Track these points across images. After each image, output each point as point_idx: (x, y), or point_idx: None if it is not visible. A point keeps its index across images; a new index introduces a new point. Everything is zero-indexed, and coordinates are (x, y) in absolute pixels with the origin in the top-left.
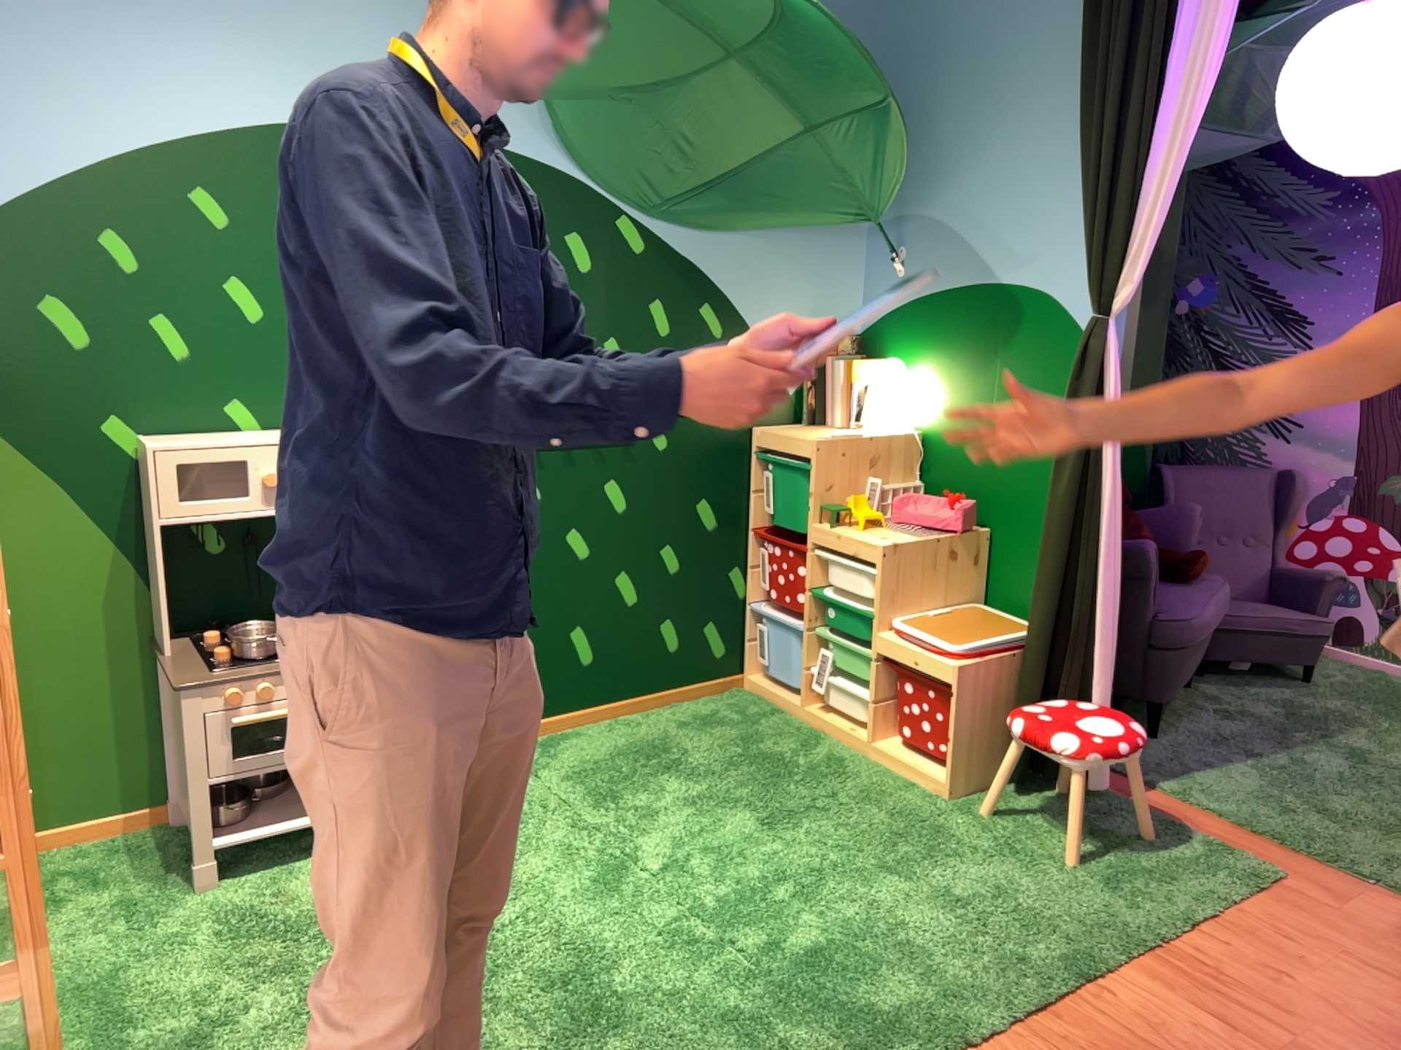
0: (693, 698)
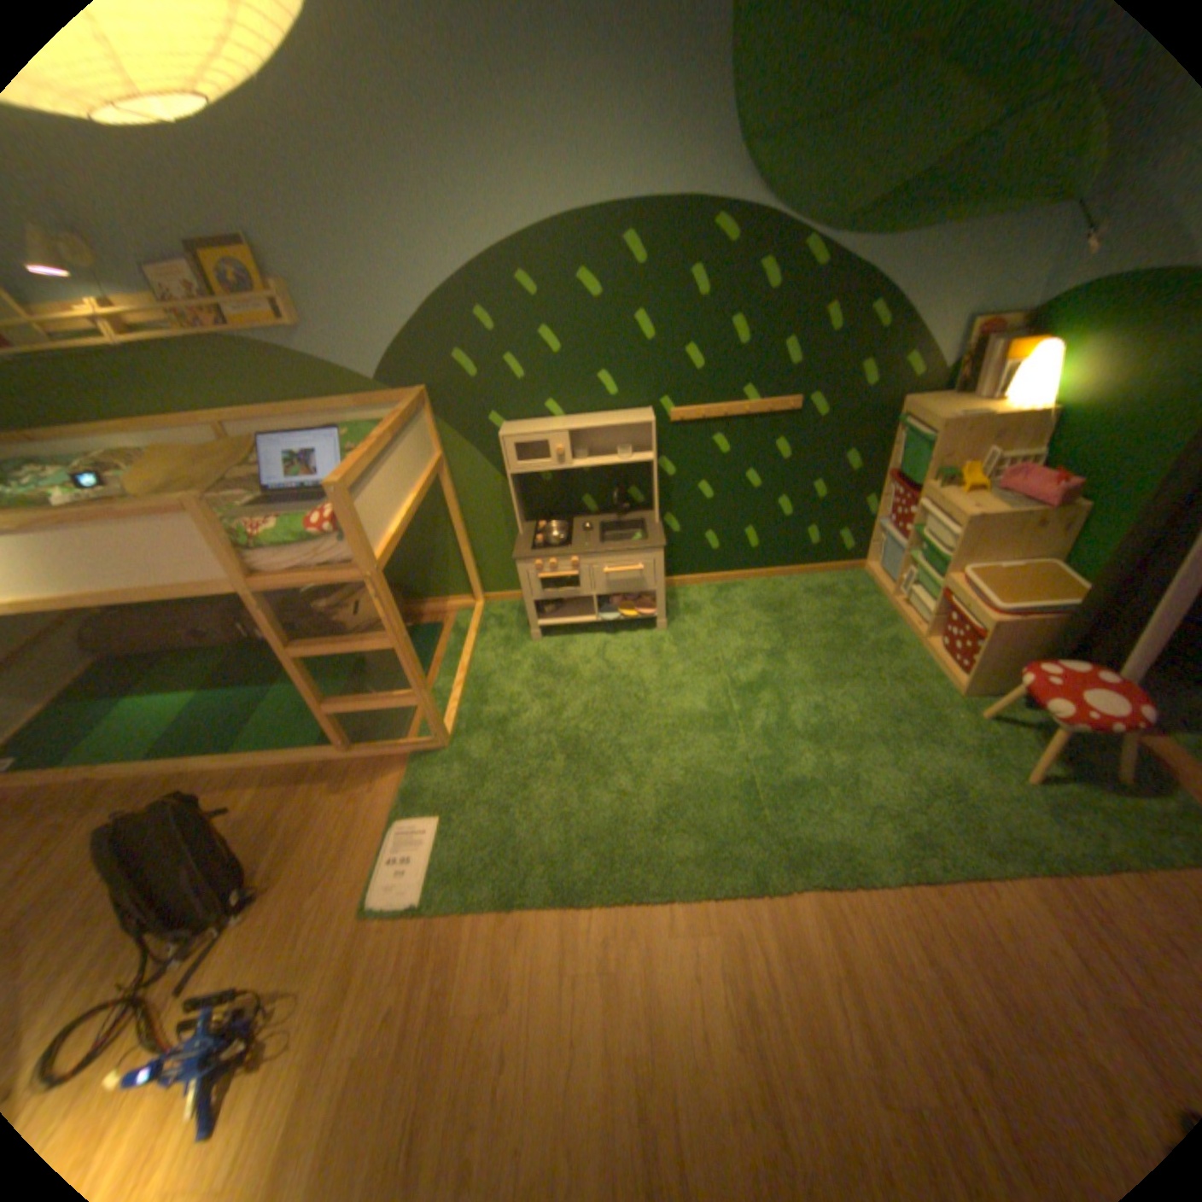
0: (823, 572)
